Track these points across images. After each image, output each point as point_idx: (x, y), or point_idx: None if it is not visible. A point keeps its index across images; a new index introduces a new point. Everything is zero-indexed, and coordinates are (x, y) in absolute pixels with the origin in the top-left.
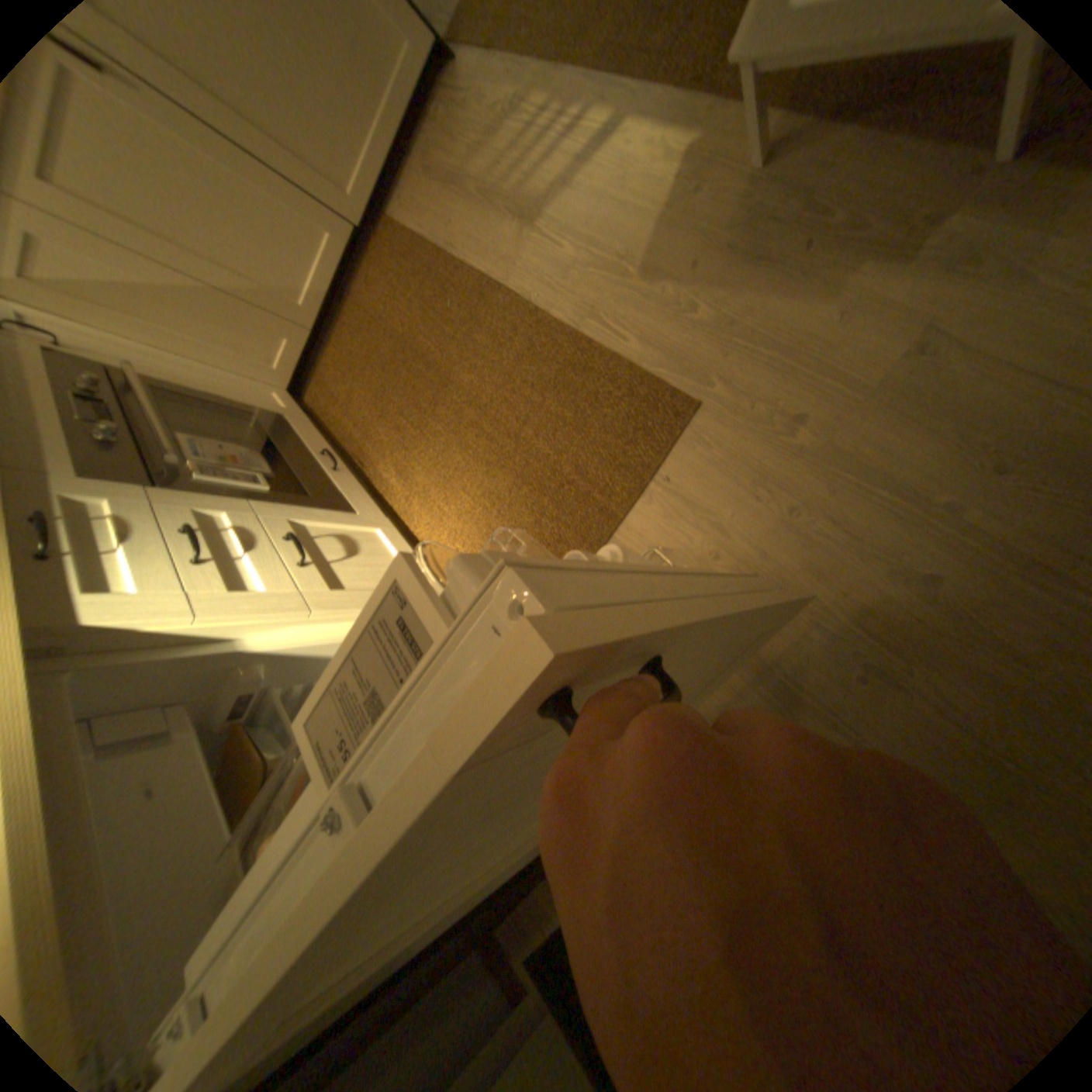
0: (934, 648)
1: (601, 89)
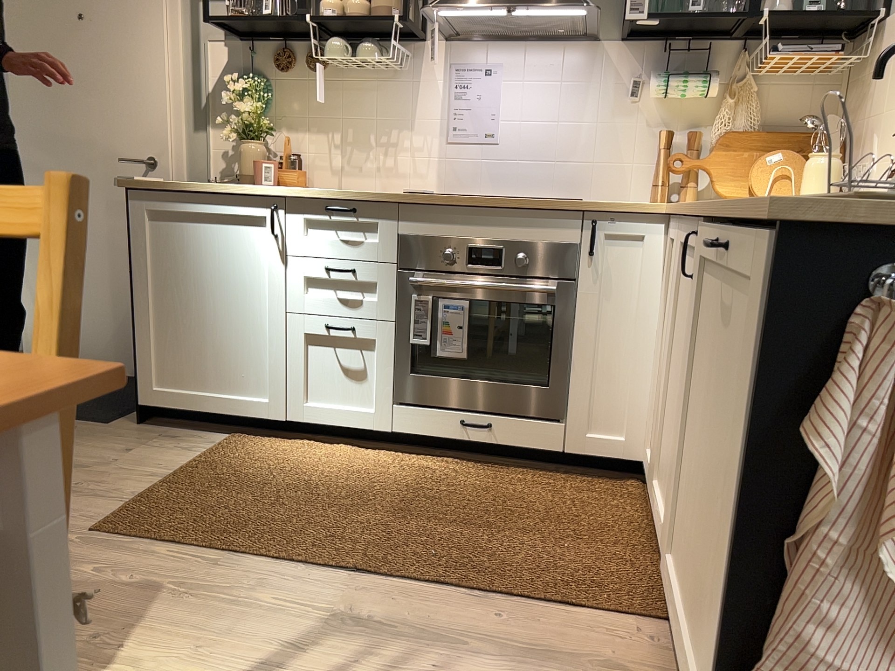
0: None
1: None
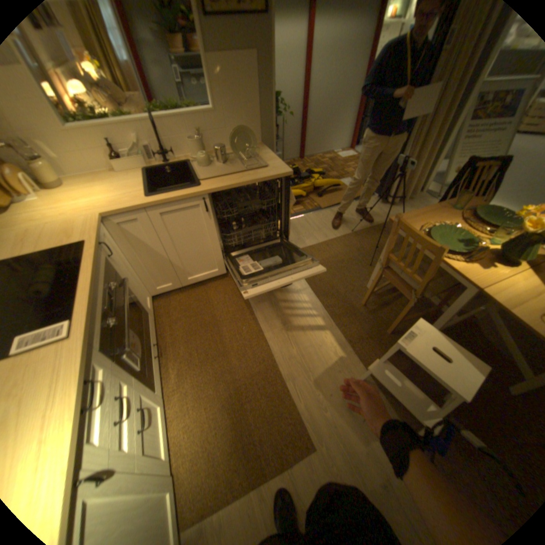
0: None
1: (323, 314)
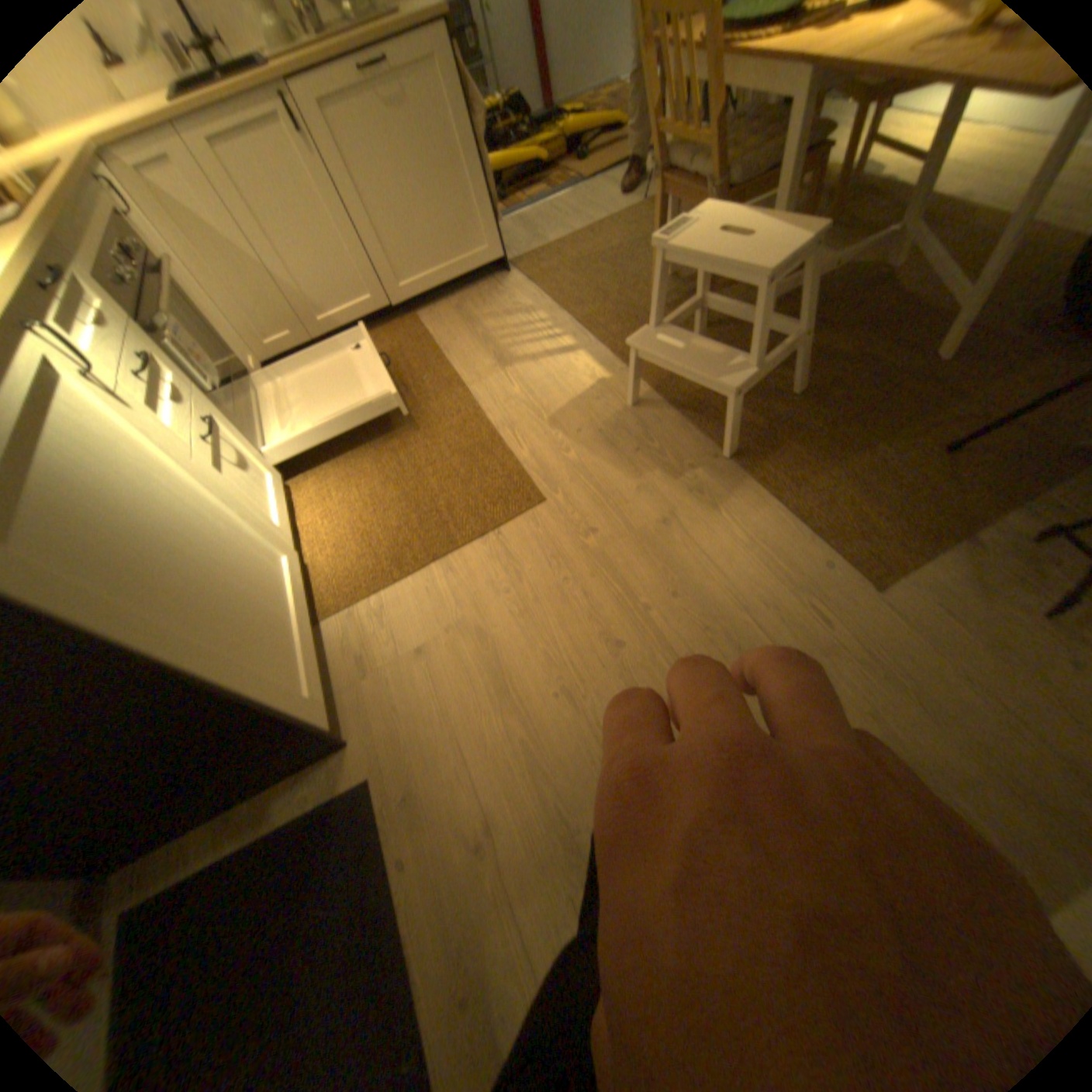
0: (602, 683)
1: (575, 330)
